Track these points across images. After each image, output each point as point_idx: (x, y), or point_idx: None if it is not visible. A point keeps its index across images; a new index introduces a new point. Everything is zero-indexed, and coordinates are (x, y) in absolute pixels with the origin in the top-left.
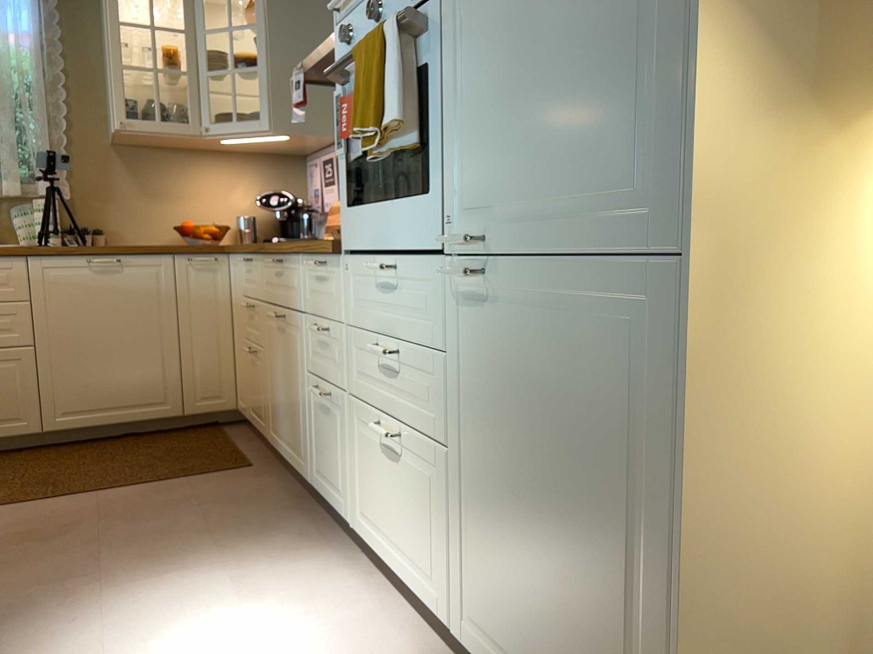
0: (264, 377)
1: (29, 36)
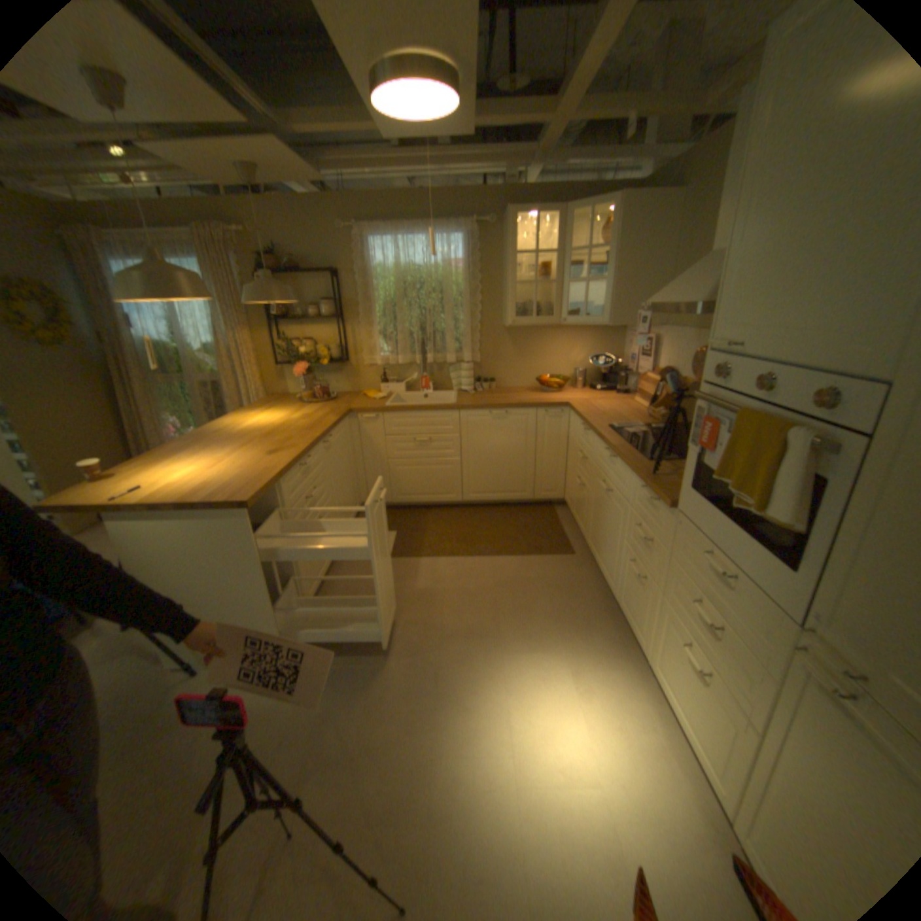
0: (588, 506)
1: (462, 262)
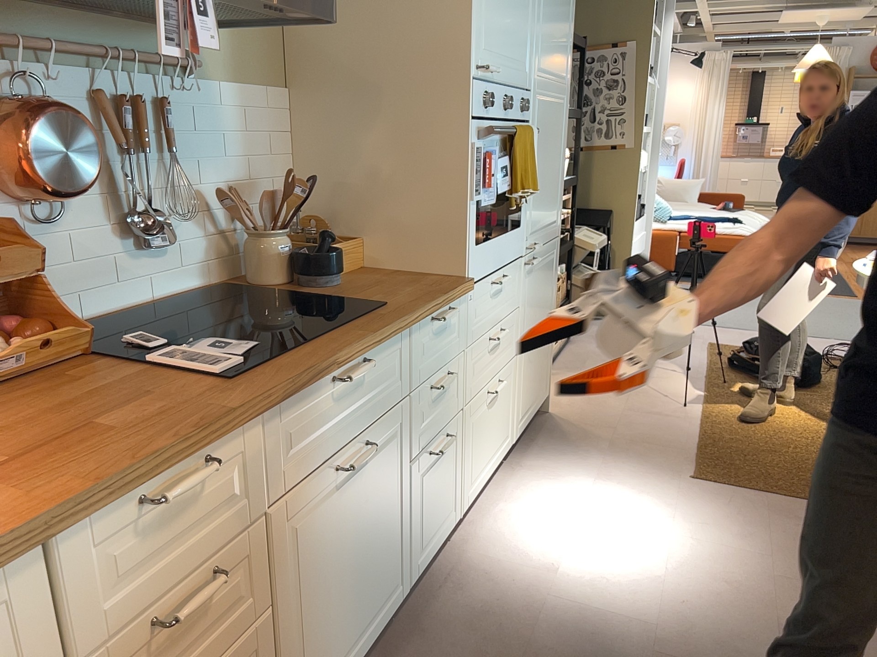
0: None
1: None
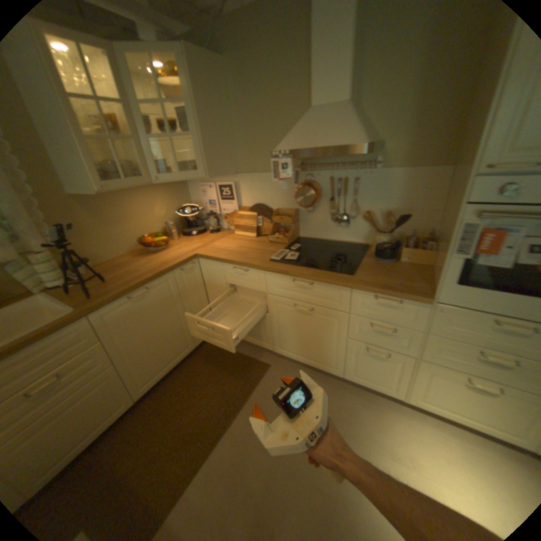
0: (269, 326)
1: None
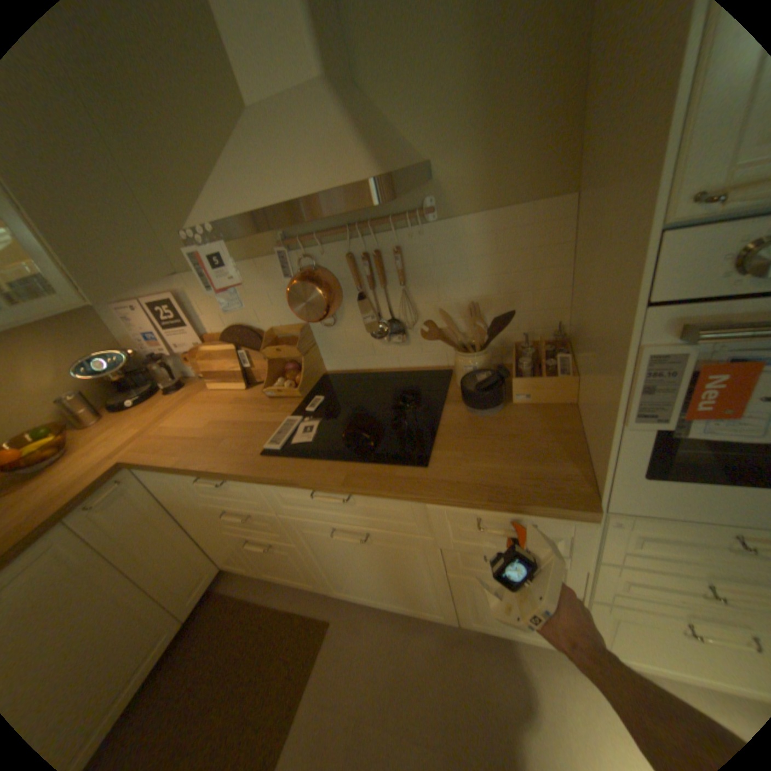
0: (303, 562)
1: None
